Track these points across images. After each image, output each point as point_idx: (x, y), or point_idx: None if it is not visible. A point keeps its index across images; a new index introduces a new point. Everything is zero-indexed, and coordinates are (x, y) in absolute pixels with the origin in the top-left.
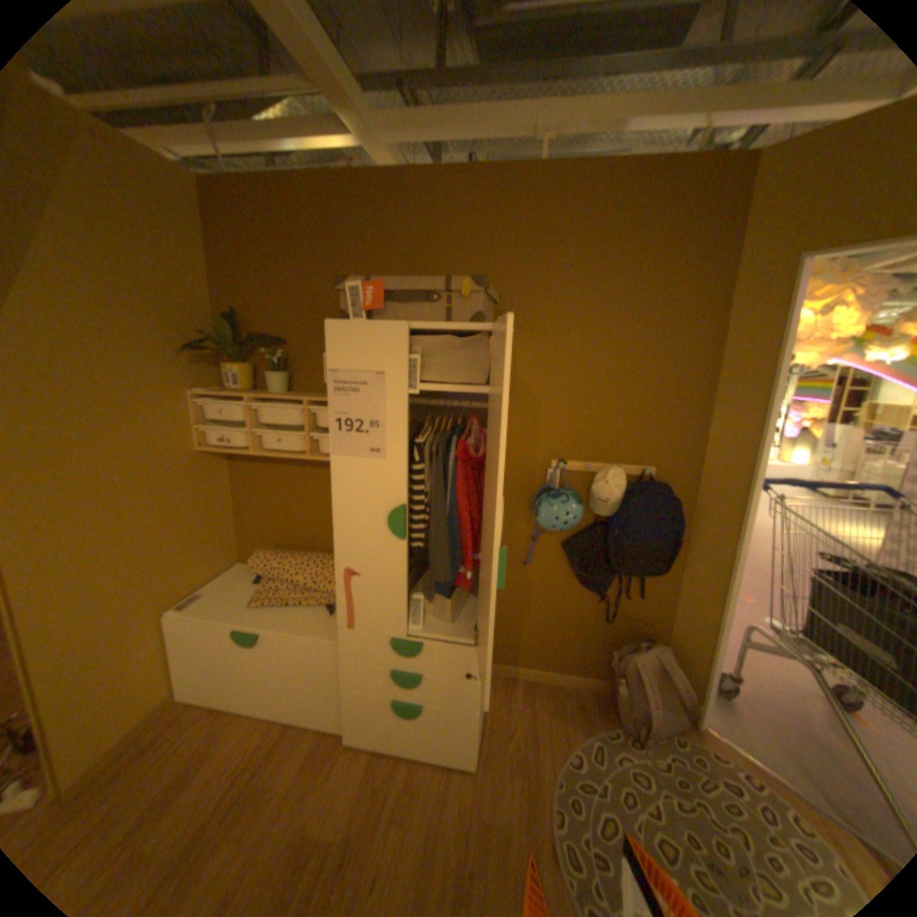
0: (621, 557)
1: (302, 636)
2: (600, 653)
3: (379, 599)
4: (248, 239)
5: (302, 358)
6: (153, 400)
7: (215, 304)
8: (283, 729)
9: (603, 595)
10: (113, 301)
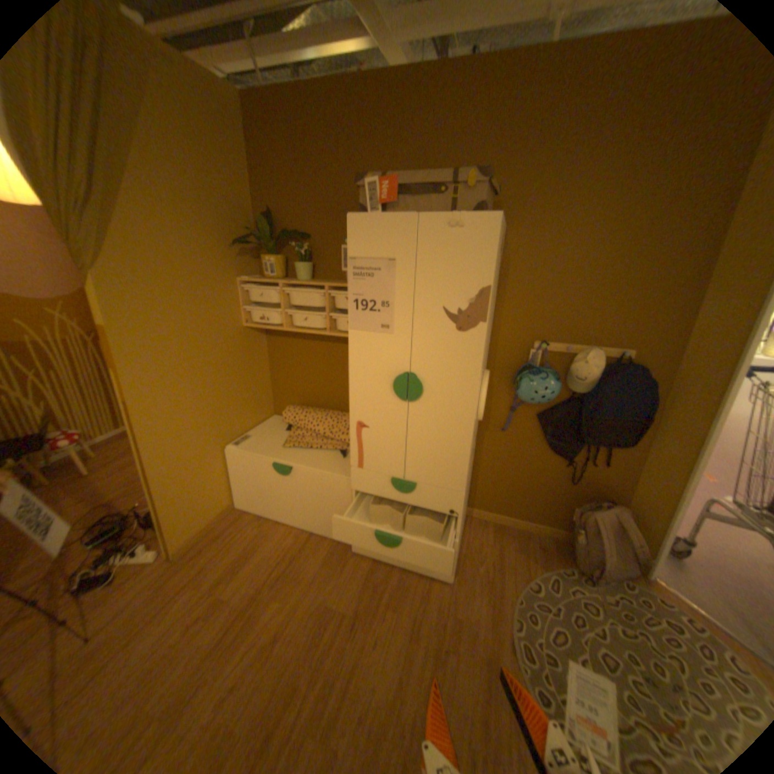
0: (592, 429)
1: (323, 471)
2: (563, 508)
3: (383, 447)
4: (280, 146)
5: (323, 251)
6: (214, 286)
7: (255, 206)
8: (309, 535)
9: (571, 461)
10: (184, 204)
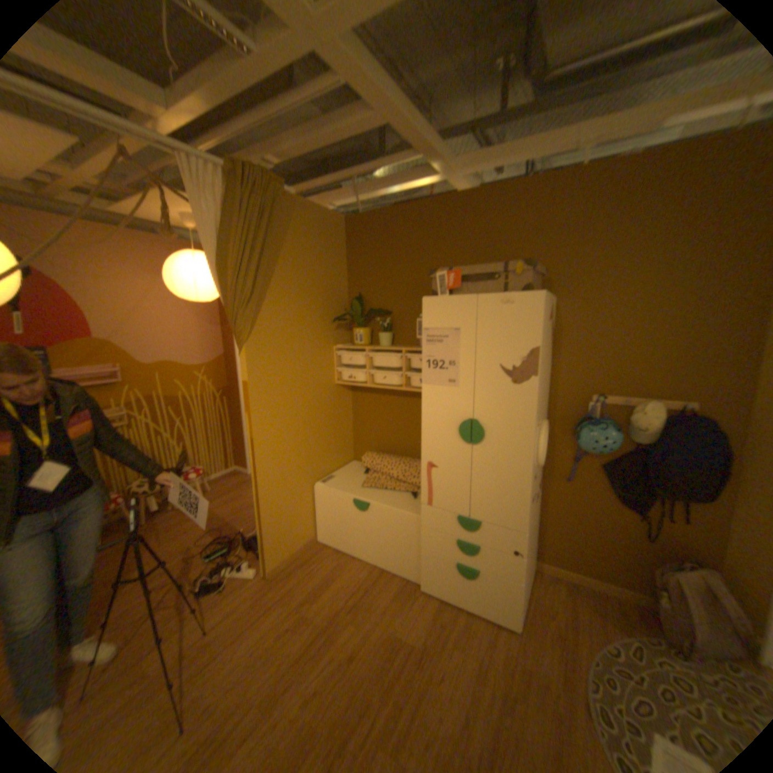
0: (661, 481)
1: (397, 508)
2: (643, 569)
3: (450, 486)
4: (372, 250)
5: (401, 323)
6: (317, 352)
7: (350, 292)
8: (381, 572)
9: (644, 515)
10: (304, 296)
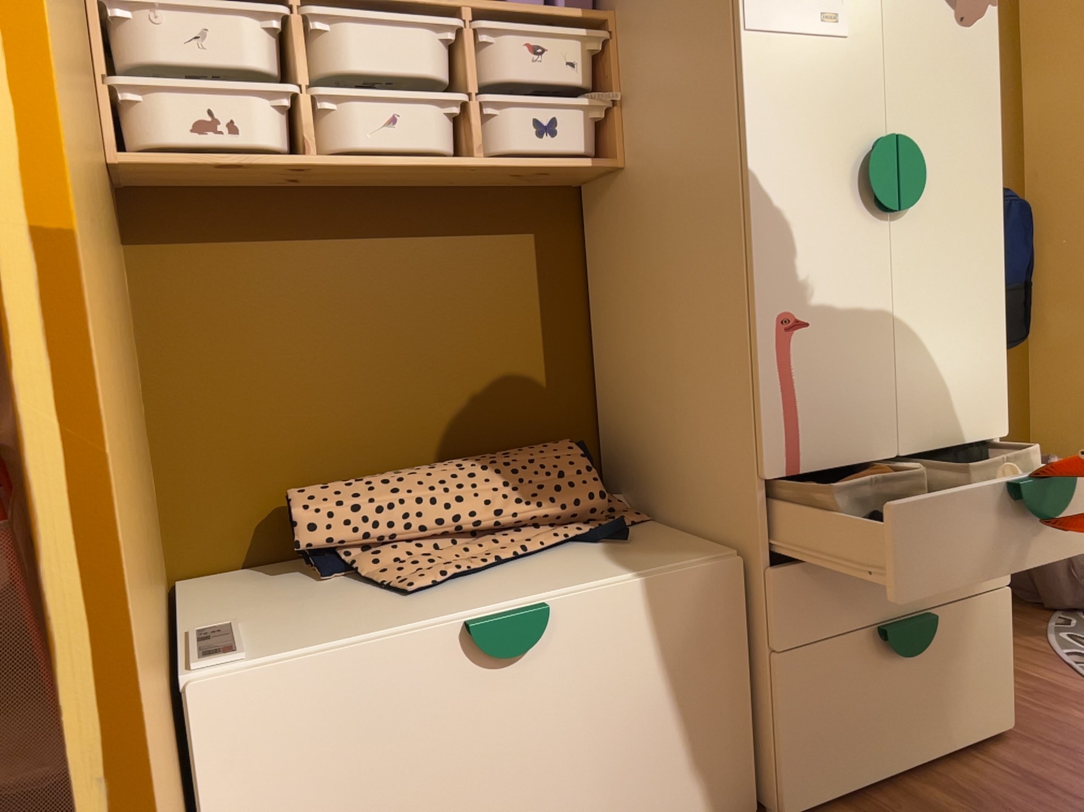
0: None
1: (640, 571)
2: None
3: (848, 372)
4: None
5: None
6: None
7: None
8: None
9: None
10: None
